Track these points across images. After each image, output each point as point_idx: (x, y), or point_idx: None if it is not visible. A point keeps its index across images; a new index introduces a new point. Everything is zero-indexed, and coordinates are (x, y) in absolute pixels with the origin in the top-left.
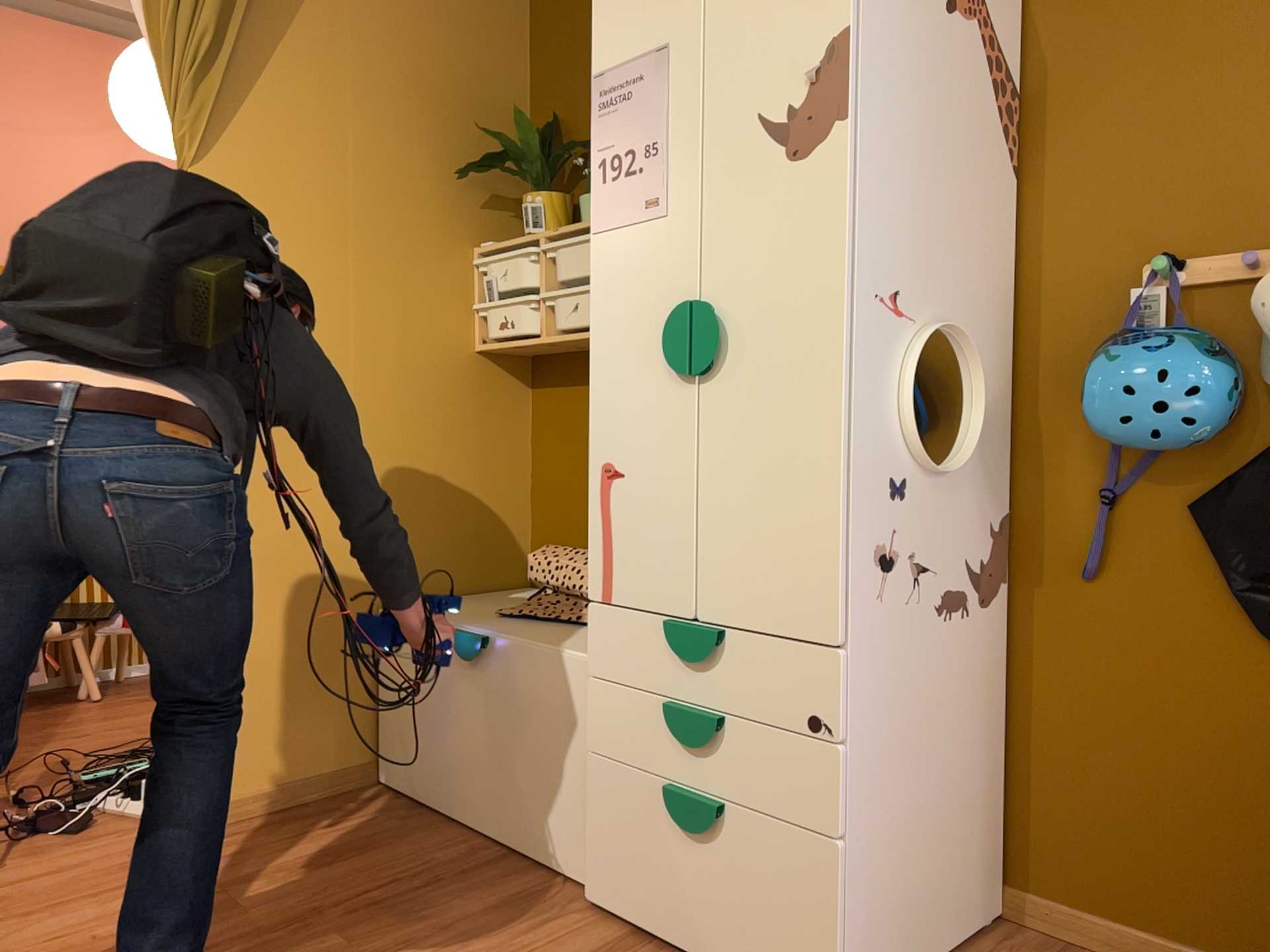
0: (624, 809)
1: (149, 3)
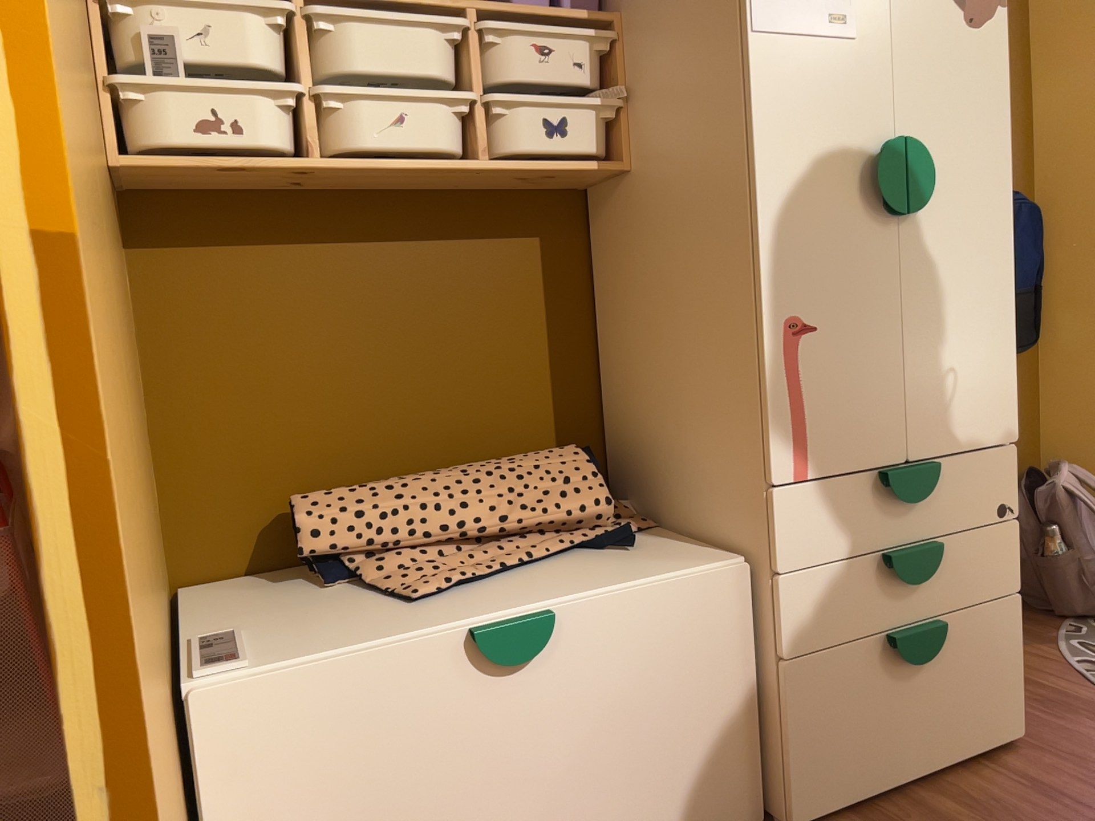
0: (840, 692)
1: None
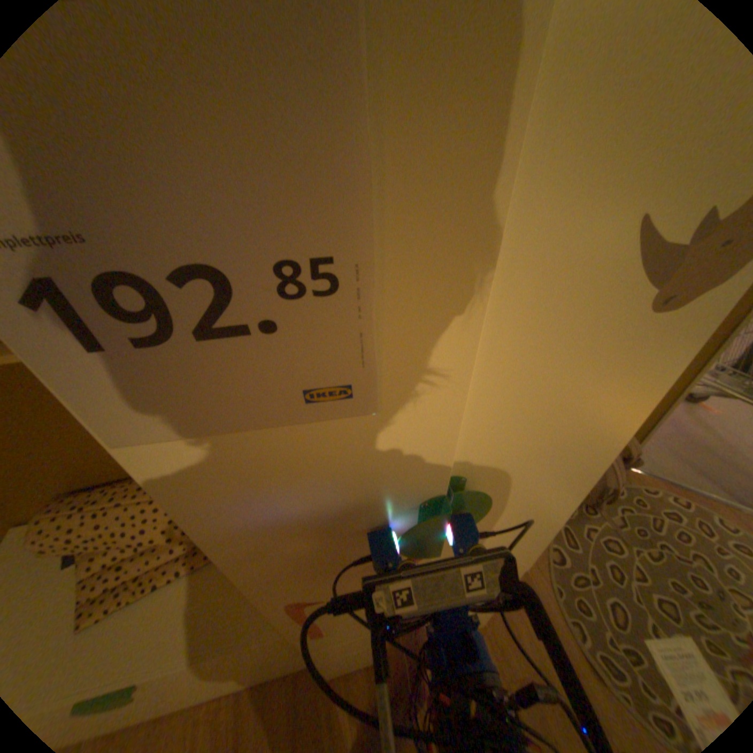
0: (354, 658)
1: None
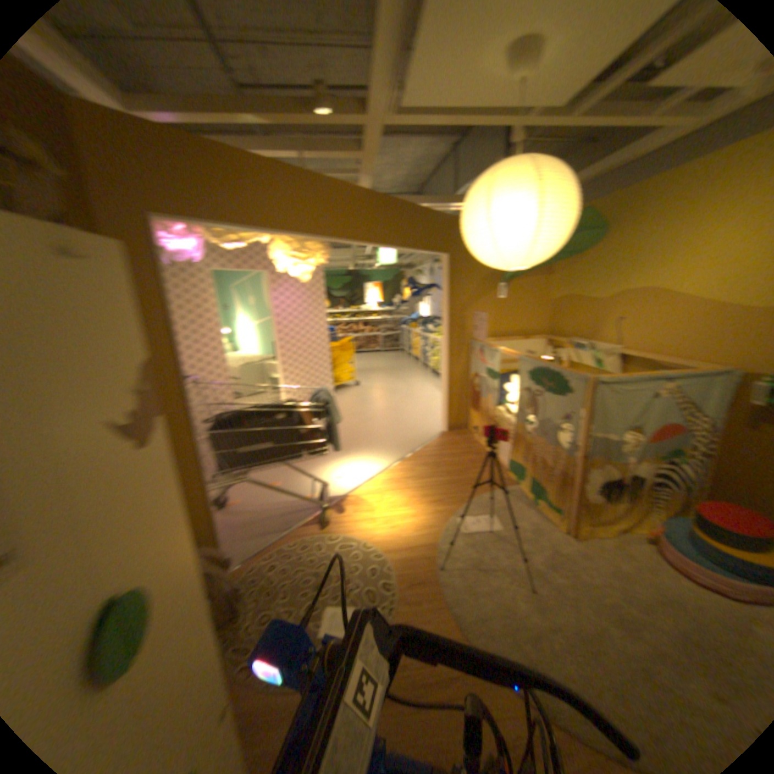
0: None
1: None
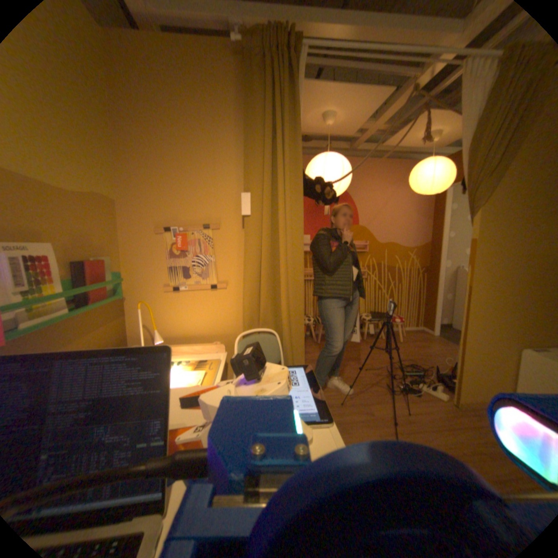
0: None
1: (471, 152)
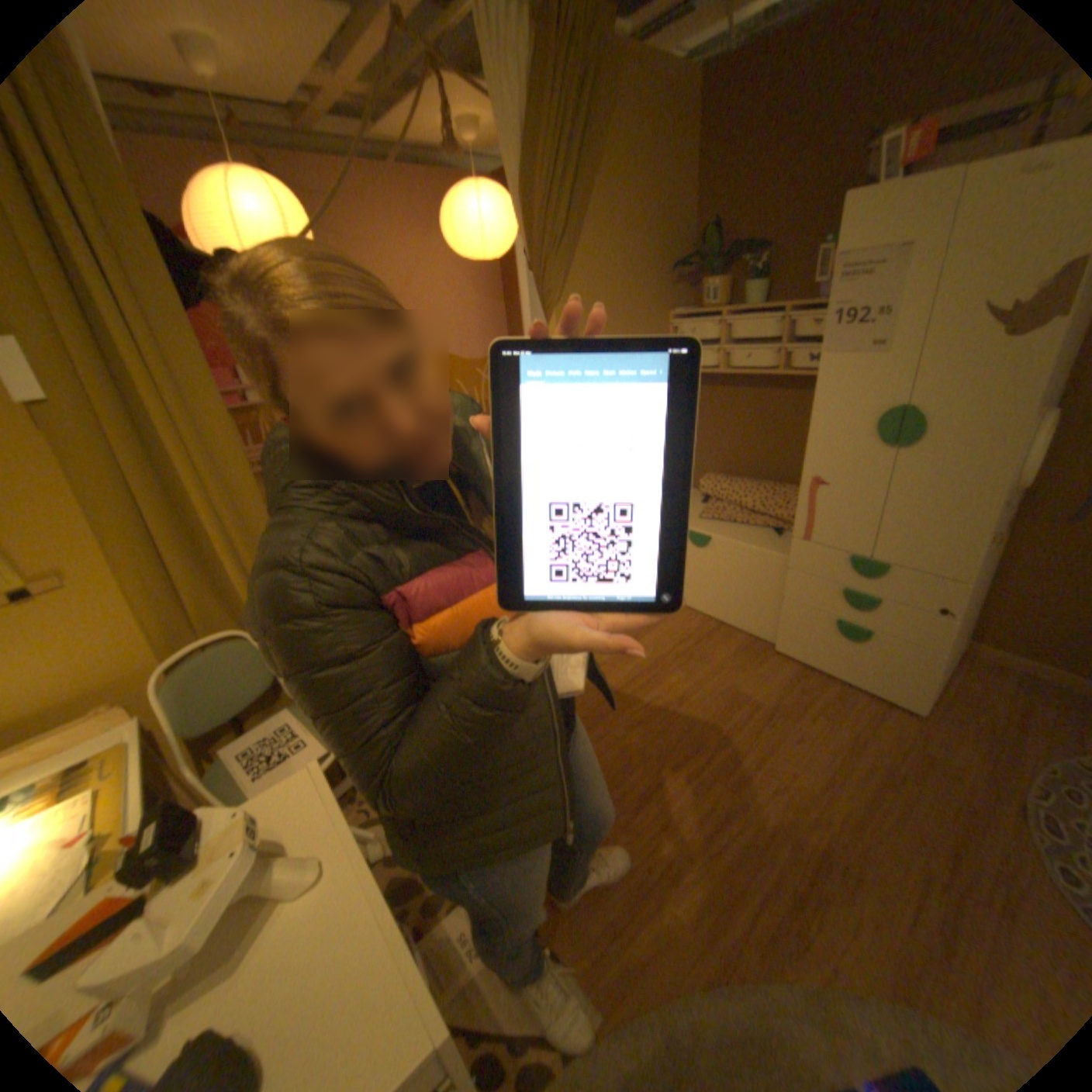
0: (807, 622)
1: (523, 205)
